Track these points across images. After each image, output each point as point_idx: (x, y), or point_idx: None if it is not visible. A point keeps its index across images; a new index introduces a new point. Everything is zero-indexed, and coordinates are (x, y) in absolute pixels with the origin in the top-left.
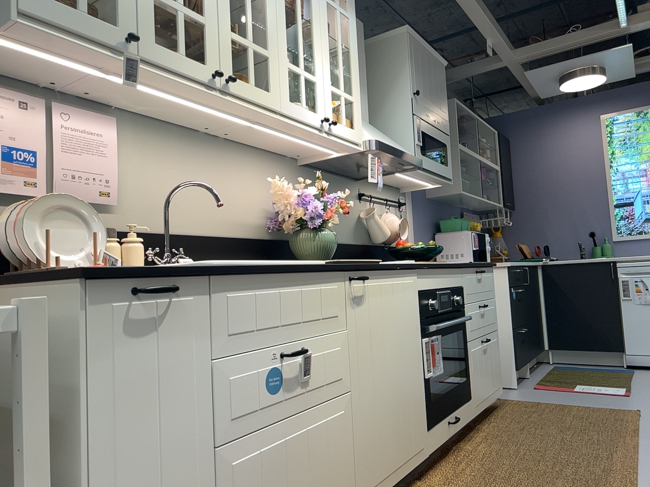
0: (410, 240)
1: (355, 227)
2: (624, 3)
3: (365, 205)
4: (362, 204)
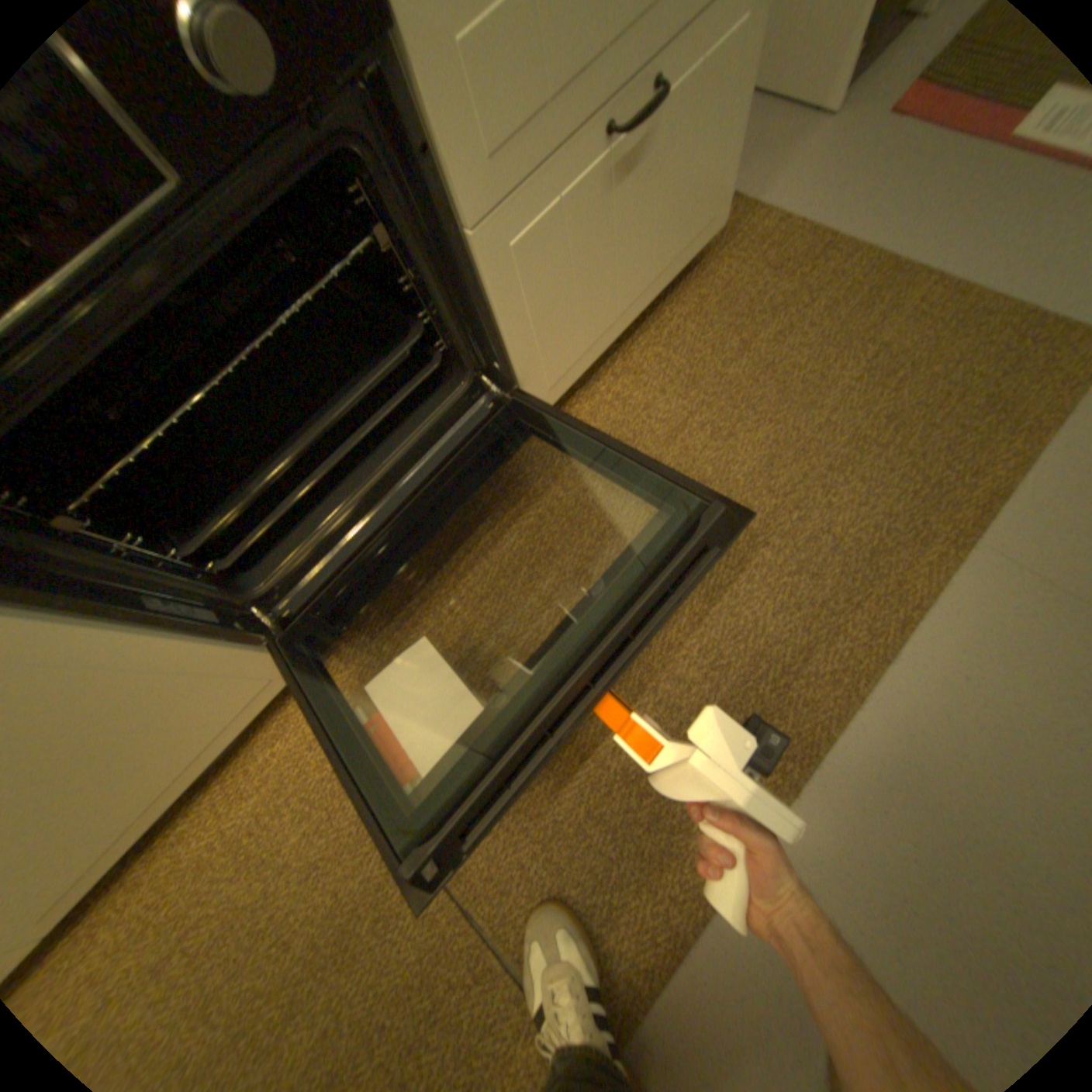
0: None
1: None
2: None
3: None
4: None
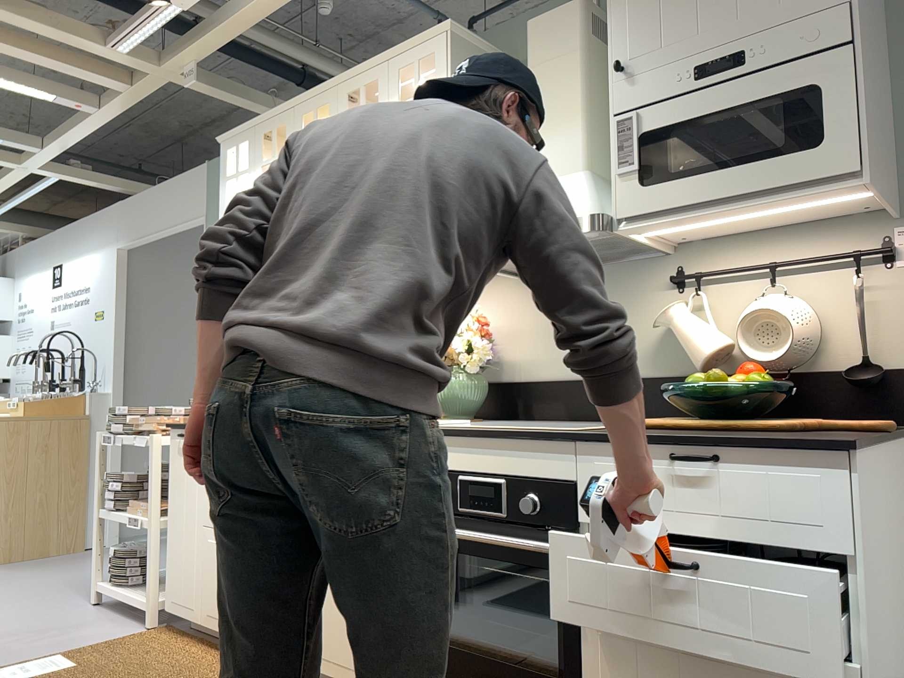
0: None
1: (653, 345)
2: None
3: (694, 295)
4: (683, 296)
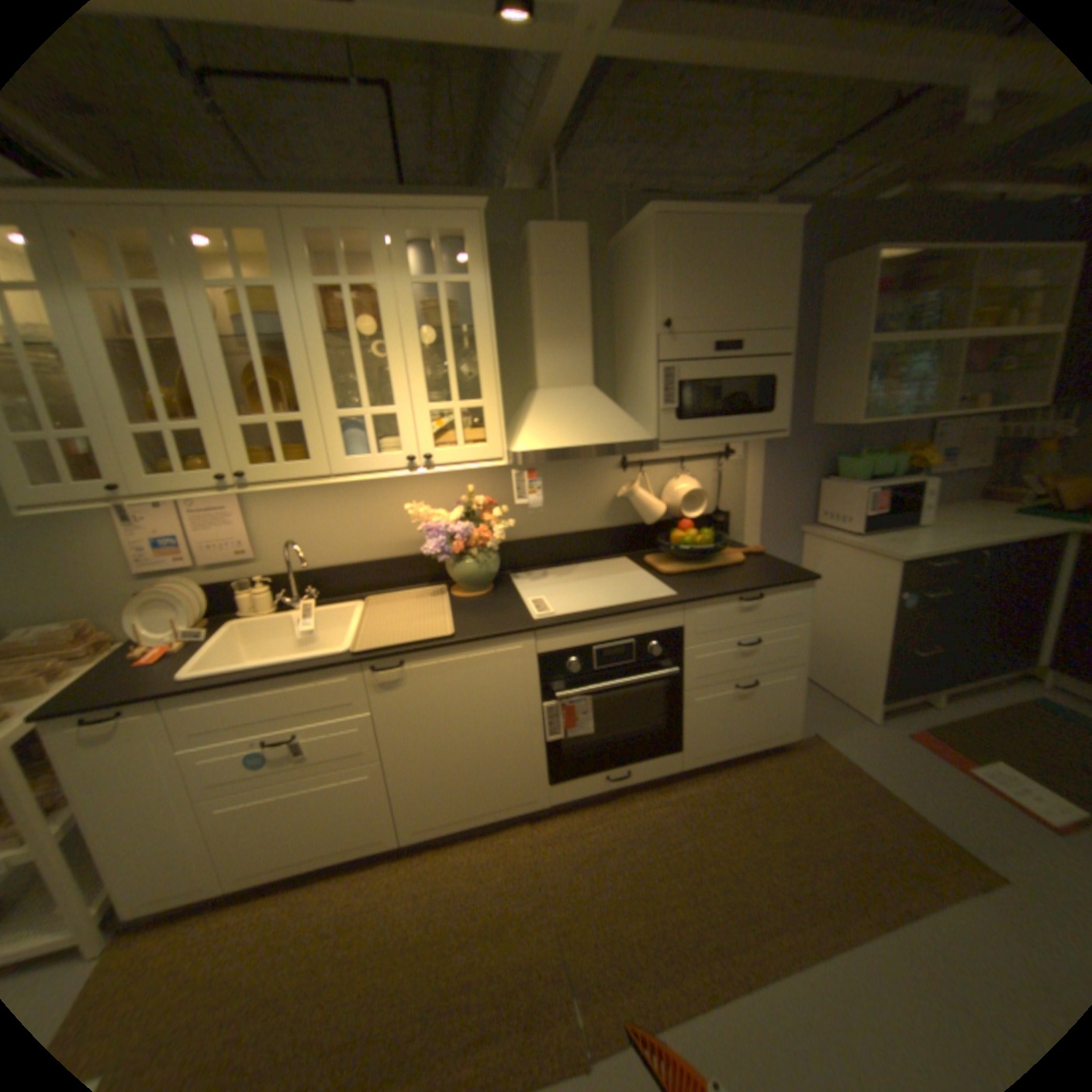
0: (745, 499)
1: (608, 507)
2: None
3: (634, 474)
4: (627, 475)
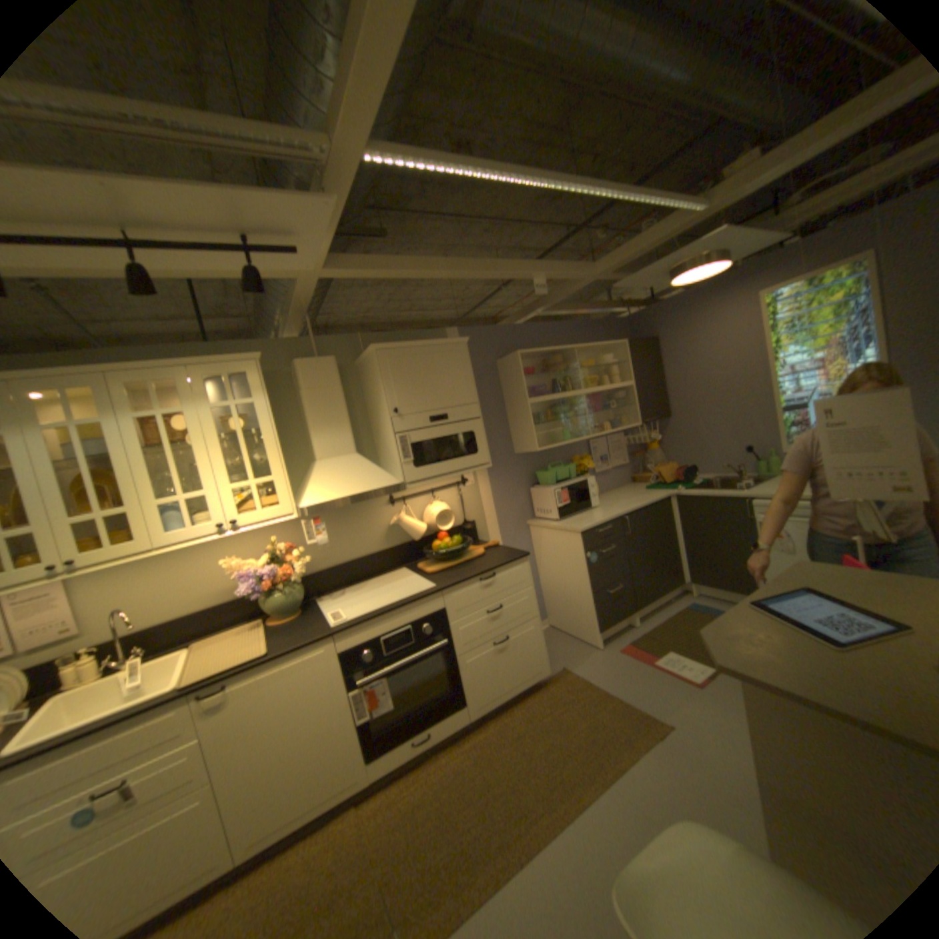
0: (482, 510)
1: (385, 534)
2: (667, 195)
3: (399, 507)
4: (395, 508)
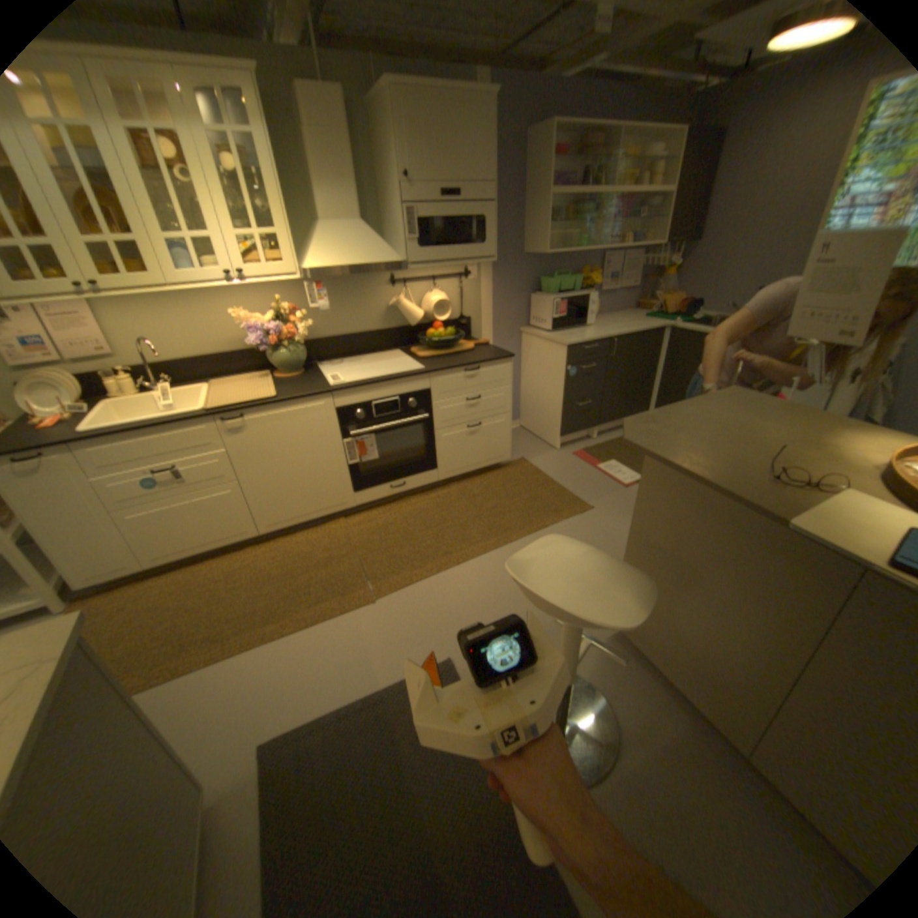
0: (480, 308)
1: (383, 314)
2: None
3: (400, 289)
4: (395, 290)
